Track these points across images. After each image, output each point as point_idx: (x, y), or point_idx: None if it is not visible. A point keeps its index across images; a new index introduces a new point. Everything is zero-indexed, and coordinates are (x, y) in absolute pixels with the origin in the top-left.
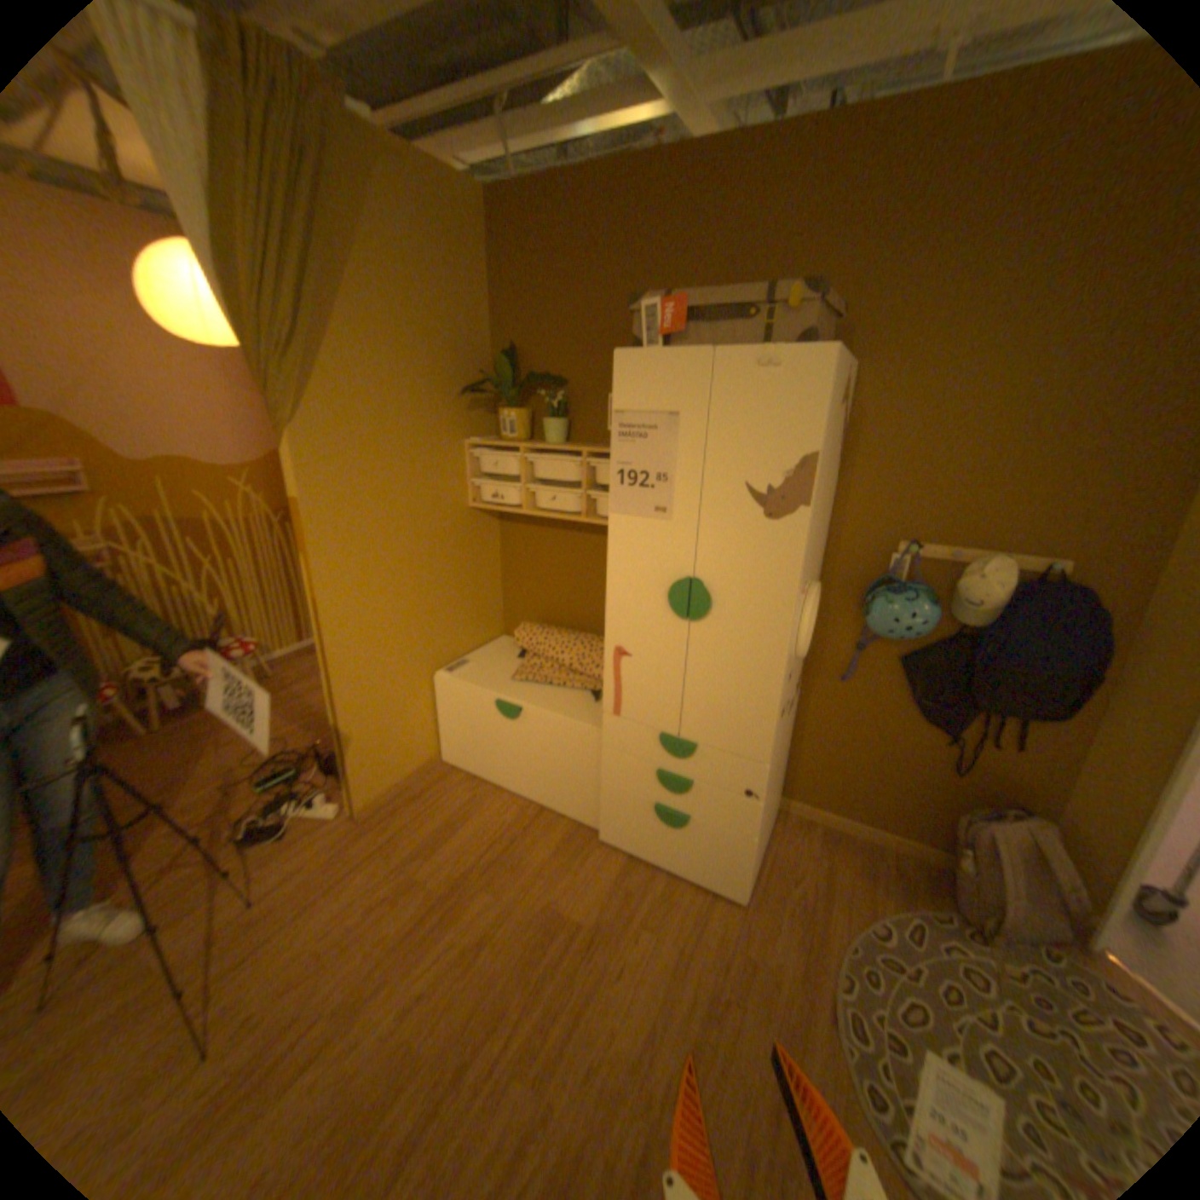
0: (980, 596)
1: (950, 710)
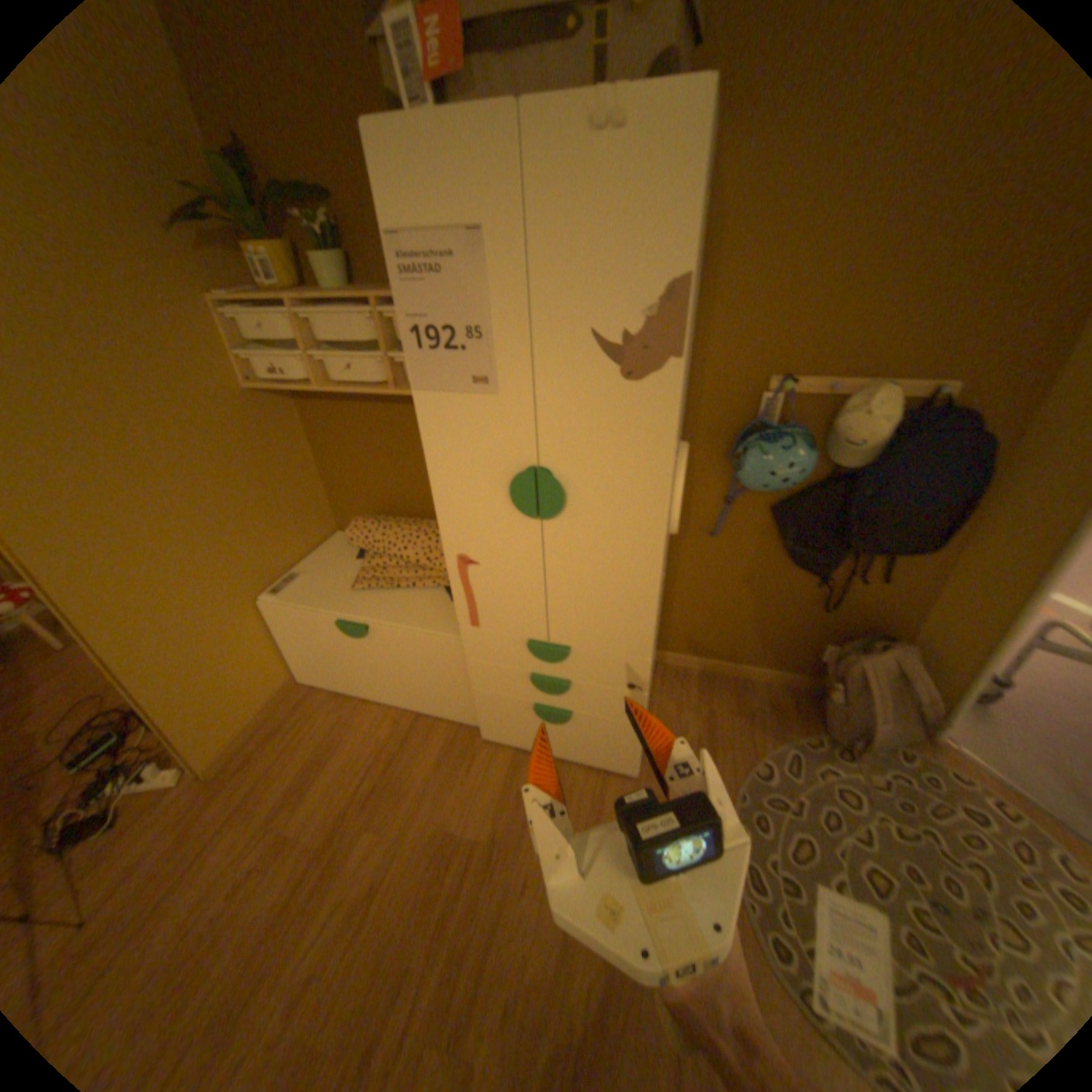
0: (864, 436)
1: (821, 554)
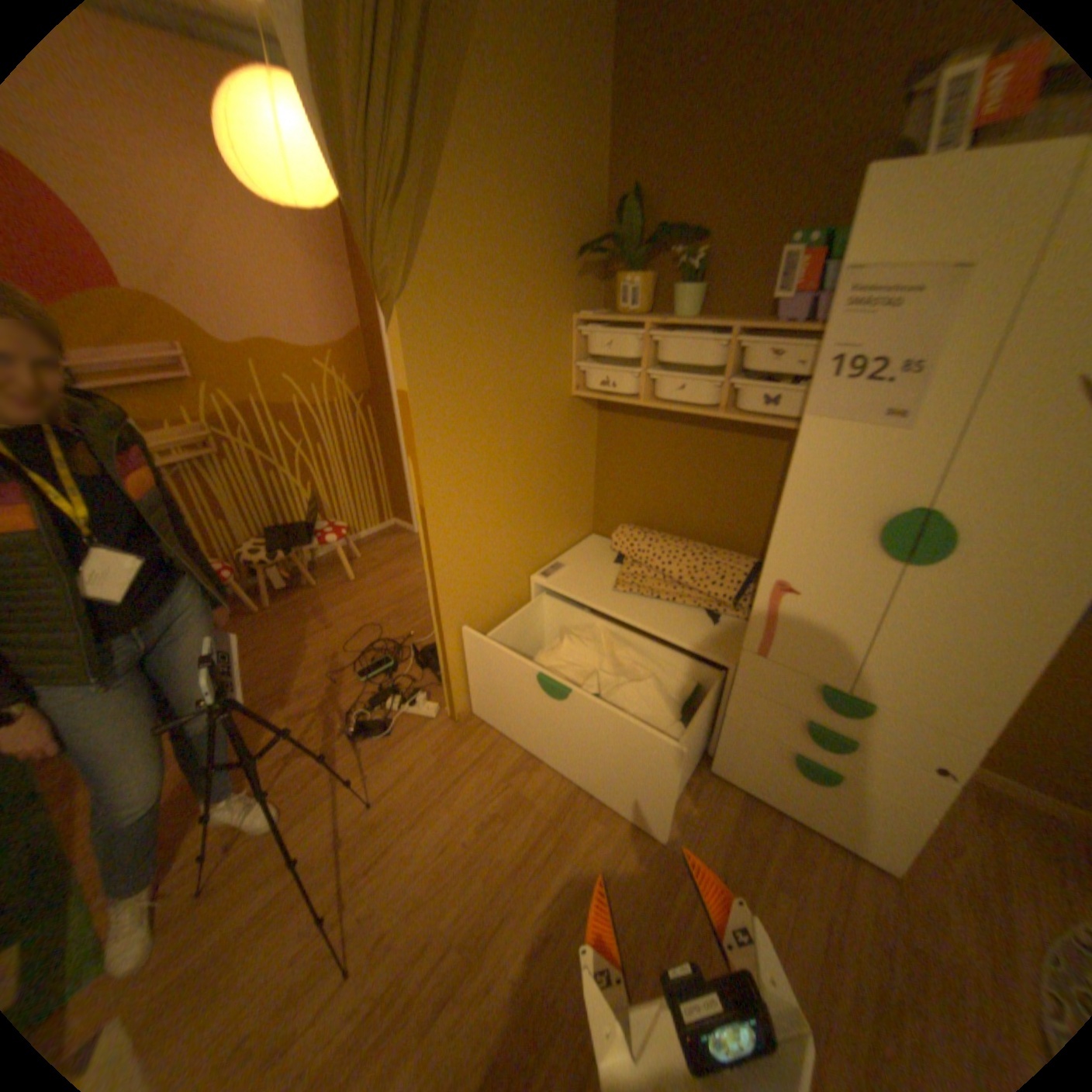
0: None
1: None
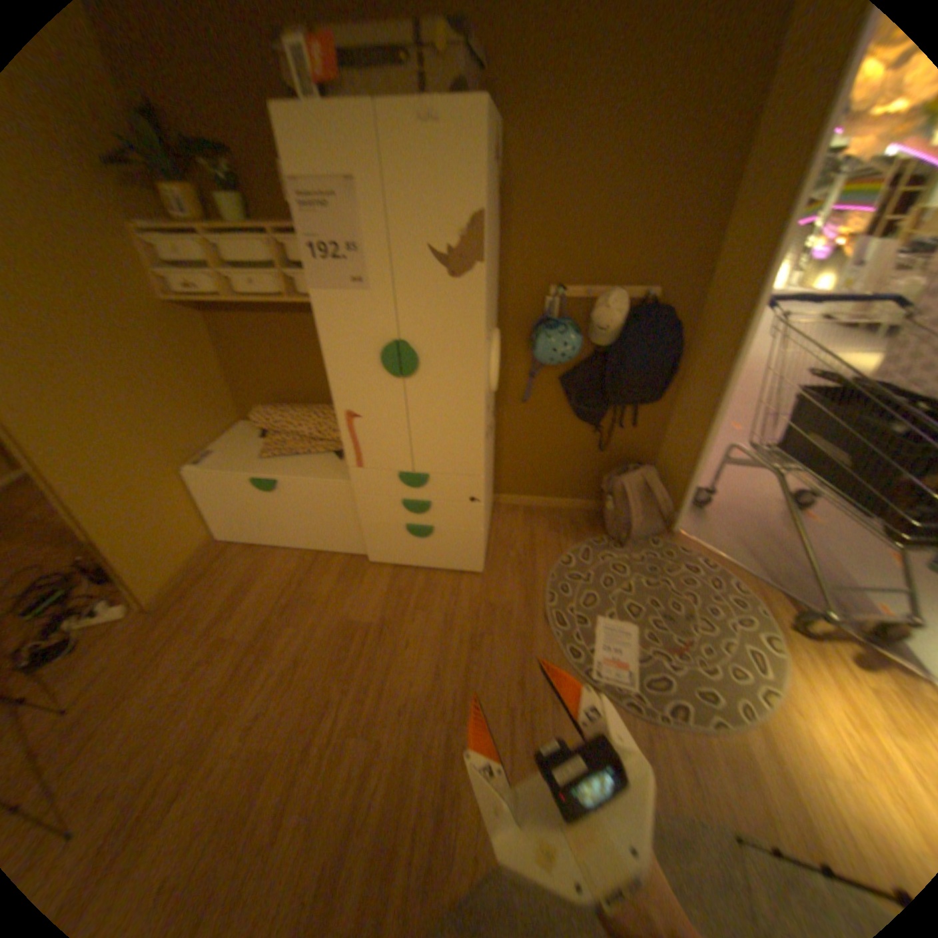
0: (605, 323)
1: (591, 409)
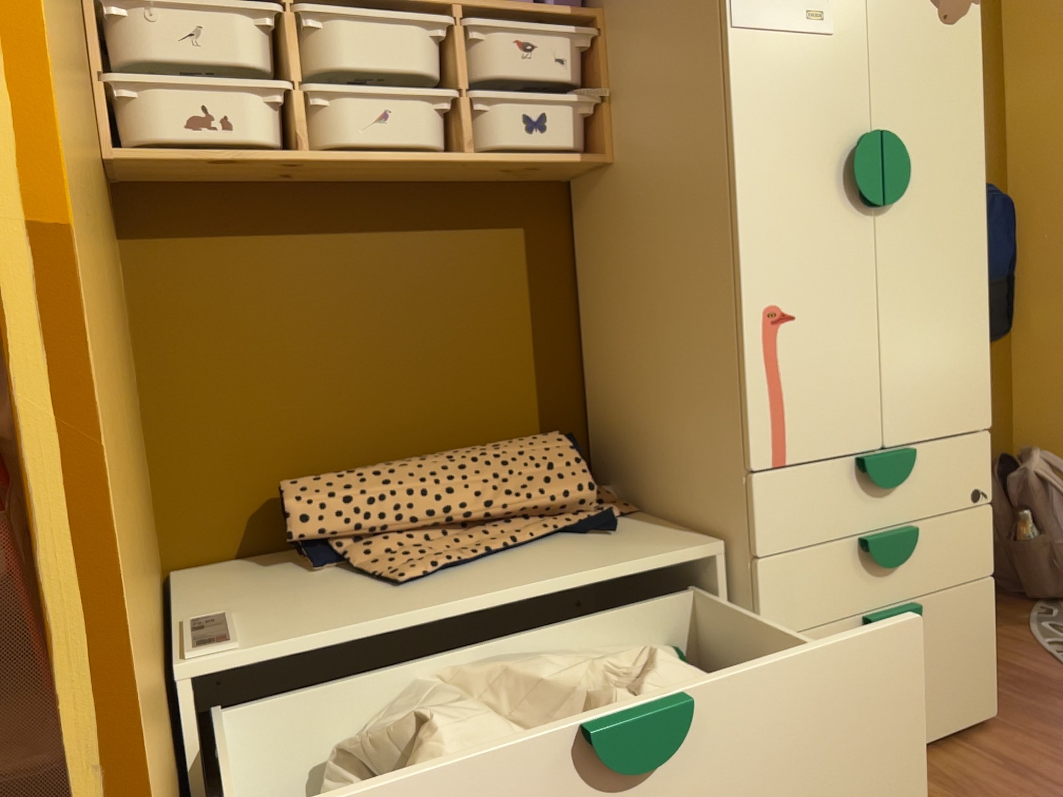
0: None
1: None
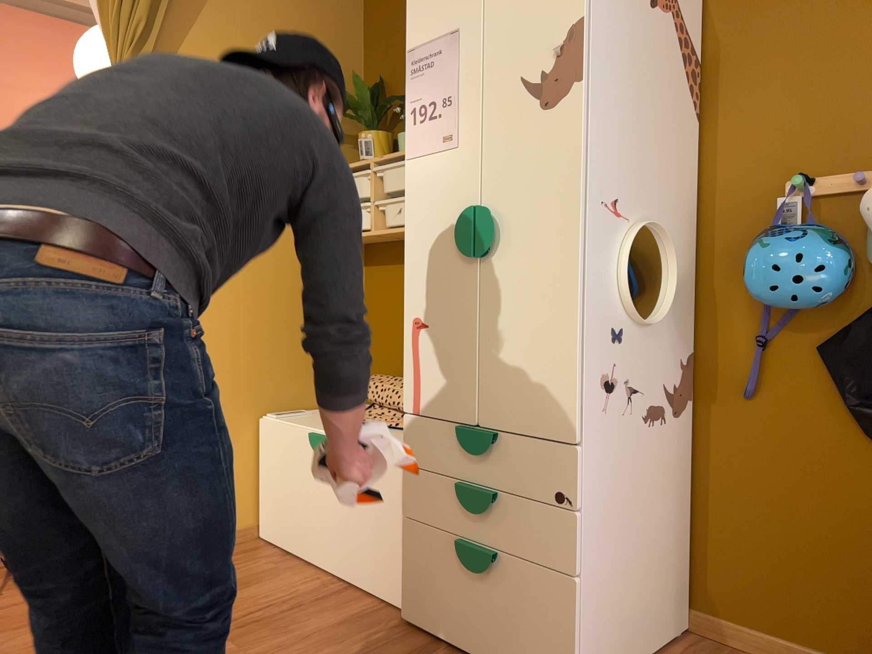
0: None
1: None
